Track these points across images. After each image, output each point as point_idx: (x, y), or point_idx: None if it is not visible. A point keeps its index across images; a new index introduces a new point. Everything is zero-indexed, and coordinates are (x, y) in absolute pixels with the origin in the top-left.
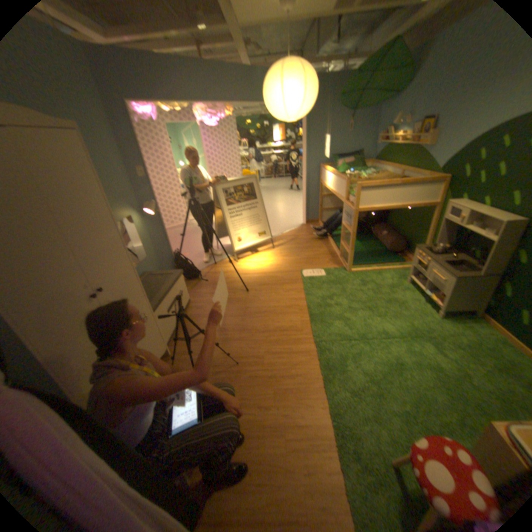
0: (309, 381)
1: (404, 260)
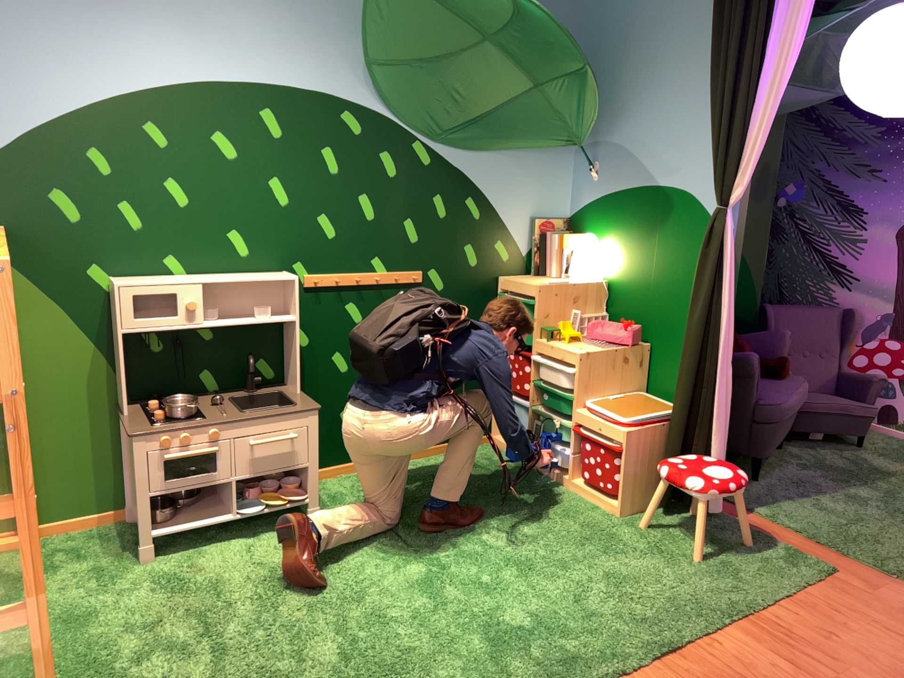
0: (679, 668)
1: None
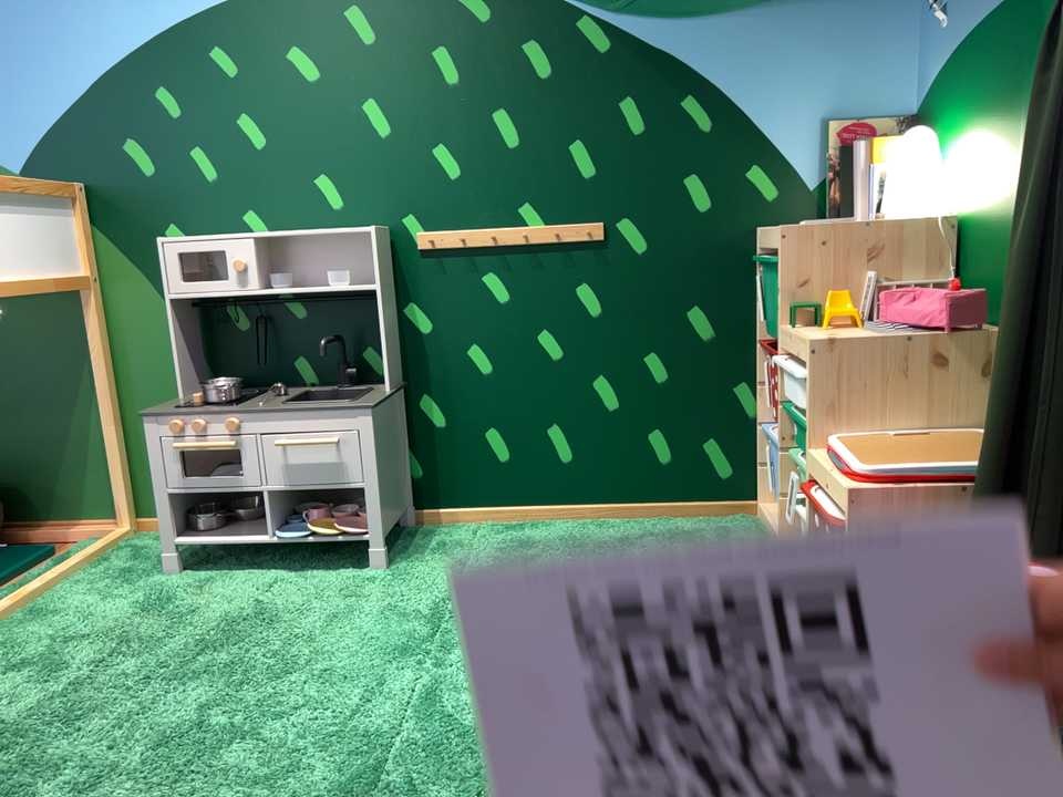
0: None
1: (38, 551)
